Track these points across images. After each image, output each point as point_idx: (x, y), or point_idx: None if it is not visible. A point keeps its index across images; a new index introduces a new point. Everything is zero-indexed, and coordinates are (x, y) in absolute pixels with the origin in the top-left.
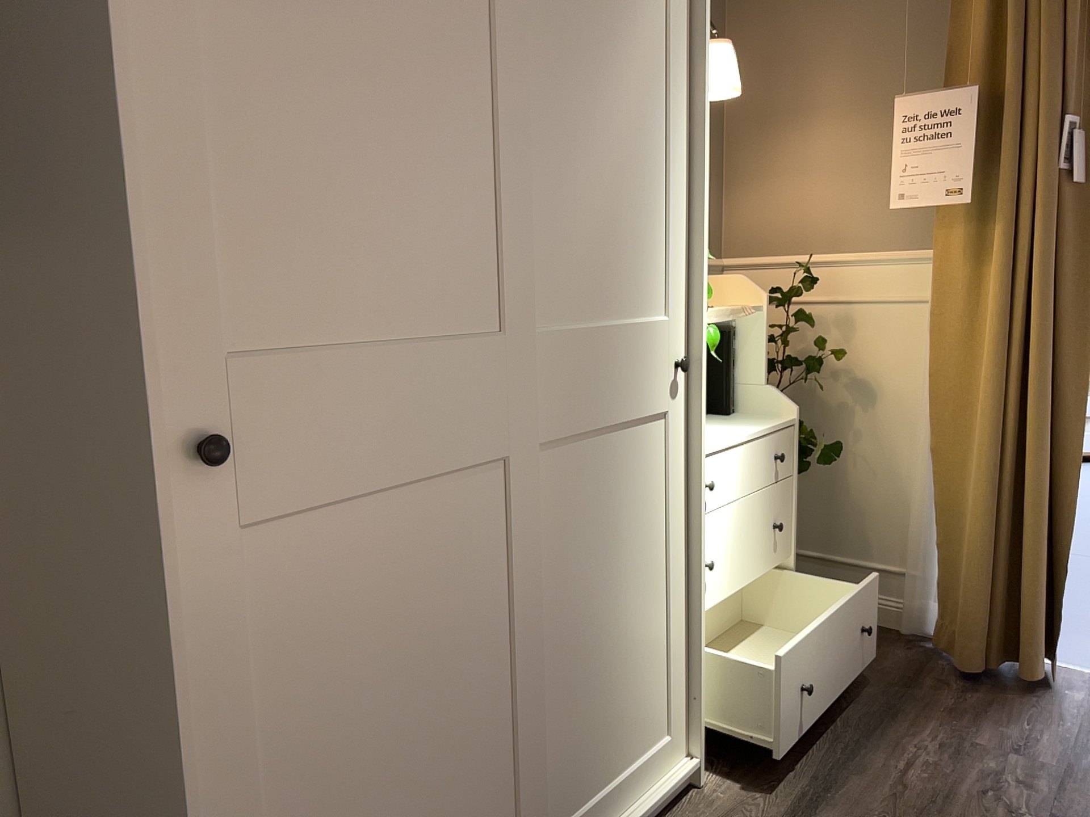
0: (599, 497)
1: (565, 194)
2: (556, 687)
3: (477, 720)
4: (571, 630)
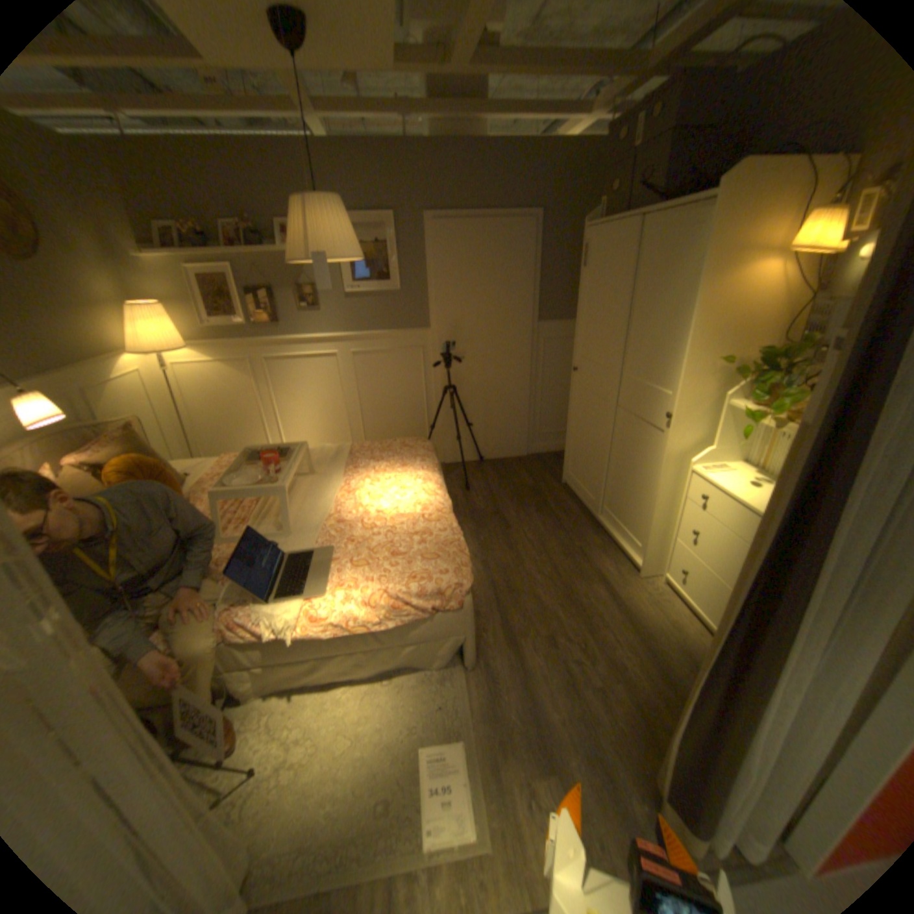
0: (634, 440)
1: (642, 330)
2: (613, 480)
3: (592, 457)
4: (619, 470)
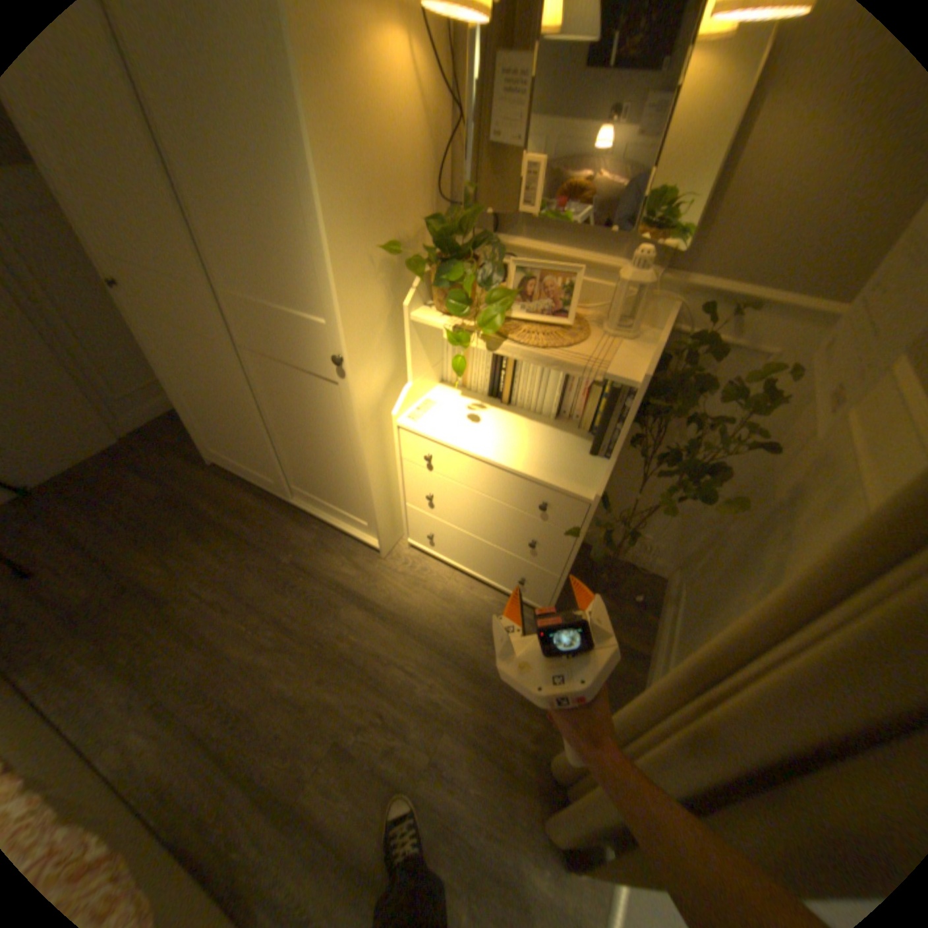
0: (294, 398)
1: (208, 196)
2: (287, 454)
3: (238, 428)
4: (290, 440)
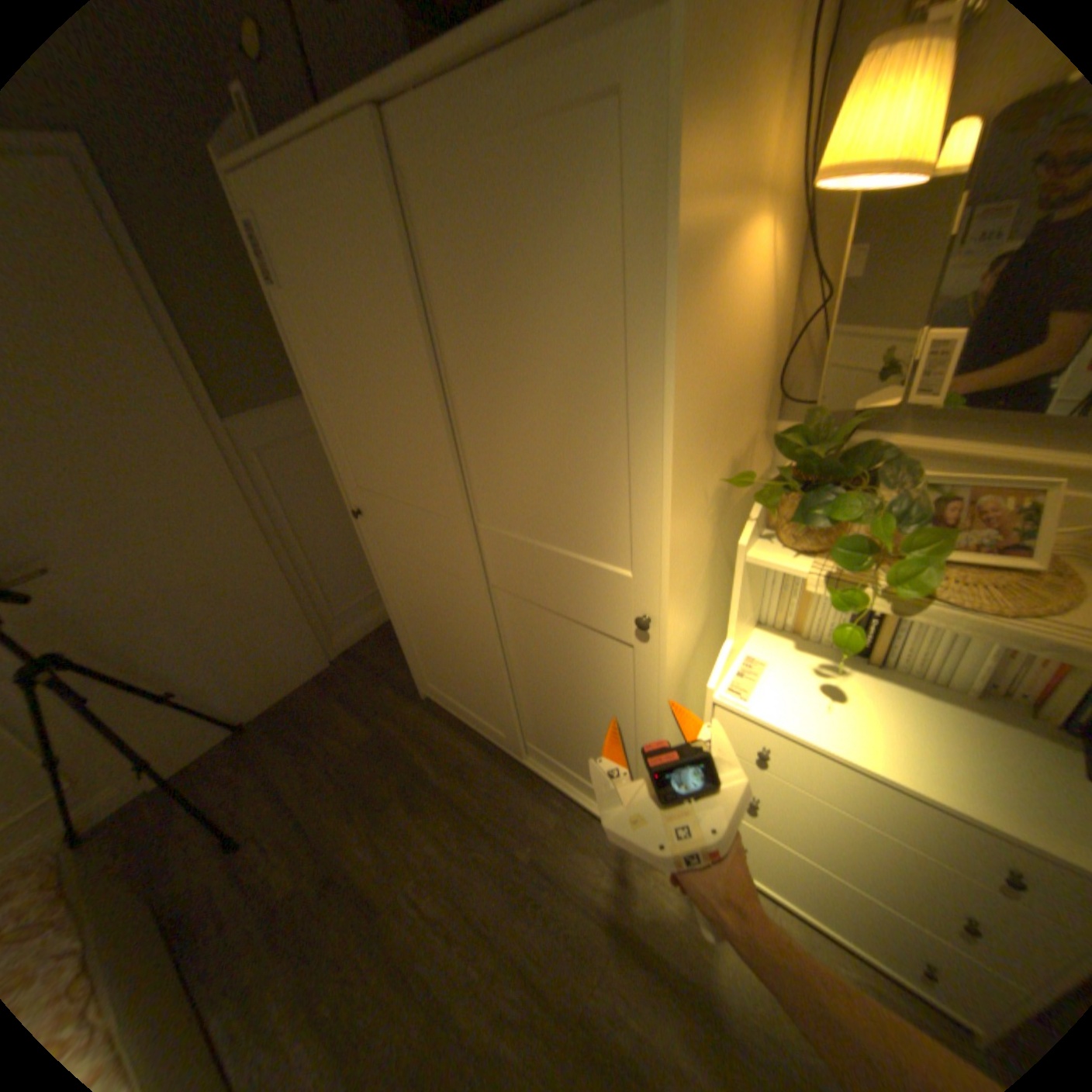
0: (556, 651)
1: (491, 431)
2: (530, 708)
3: (469, 671)
4: (538, 695)
